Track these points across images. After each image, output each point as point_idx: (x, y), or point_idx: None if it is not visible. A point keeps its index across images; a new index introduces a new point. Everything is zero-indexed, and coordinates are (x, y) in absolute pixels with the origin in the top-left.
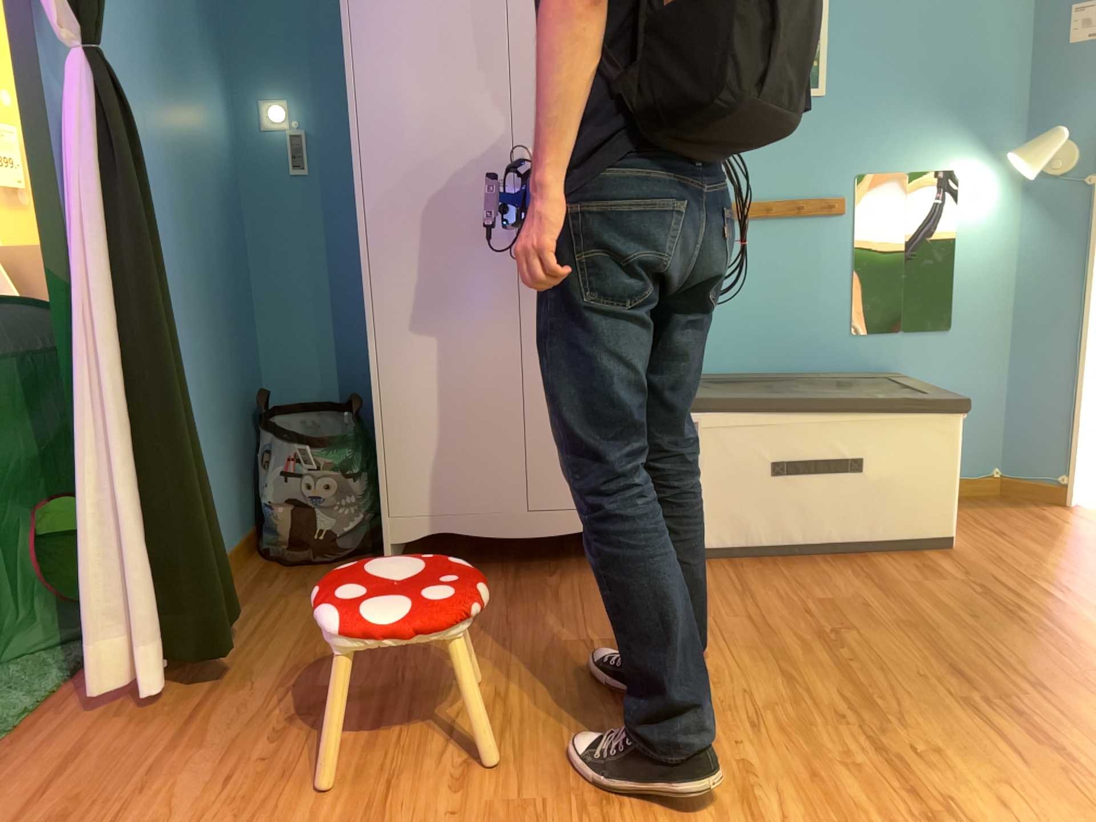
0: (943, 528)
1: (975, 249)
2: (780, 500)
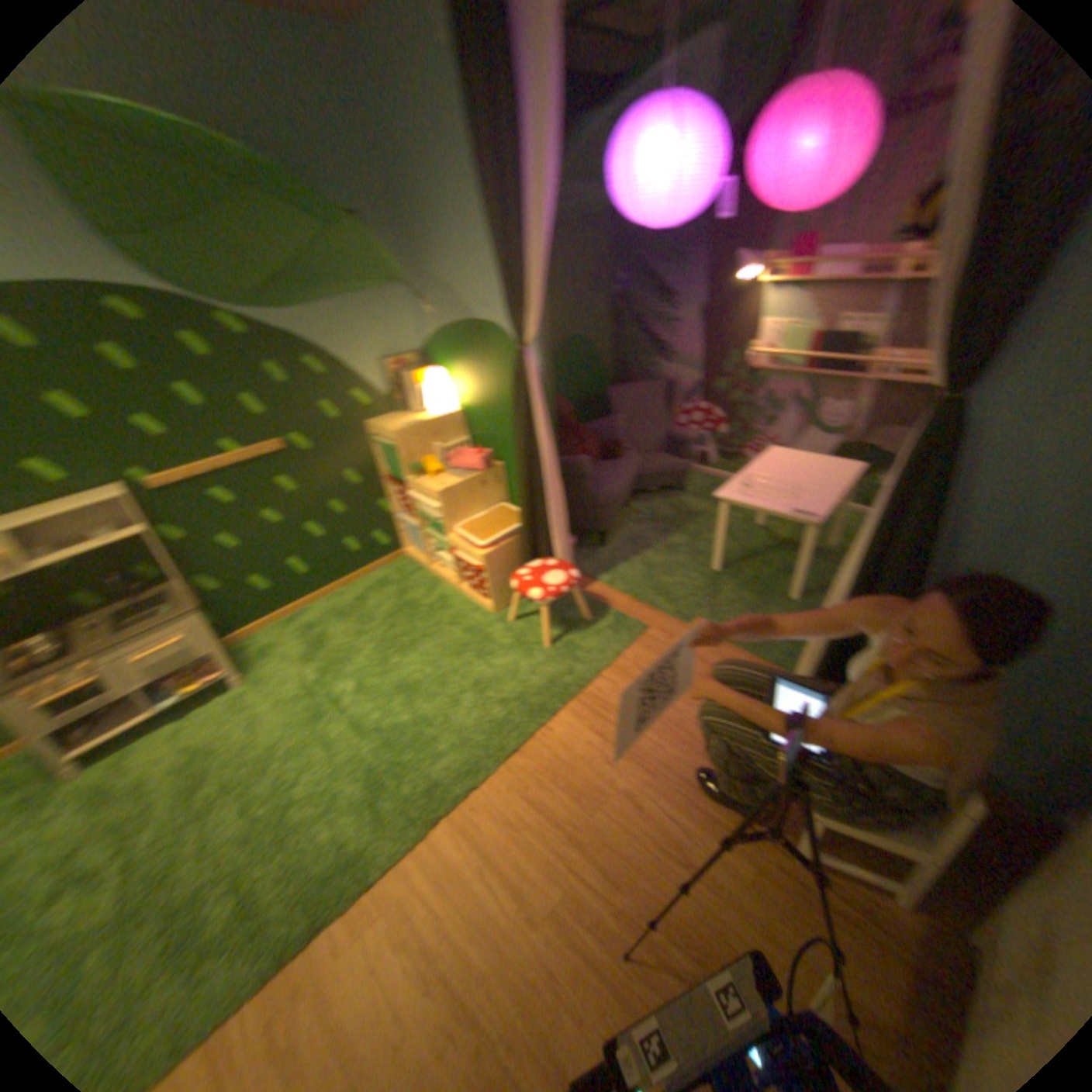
0: None
1: None
2: None
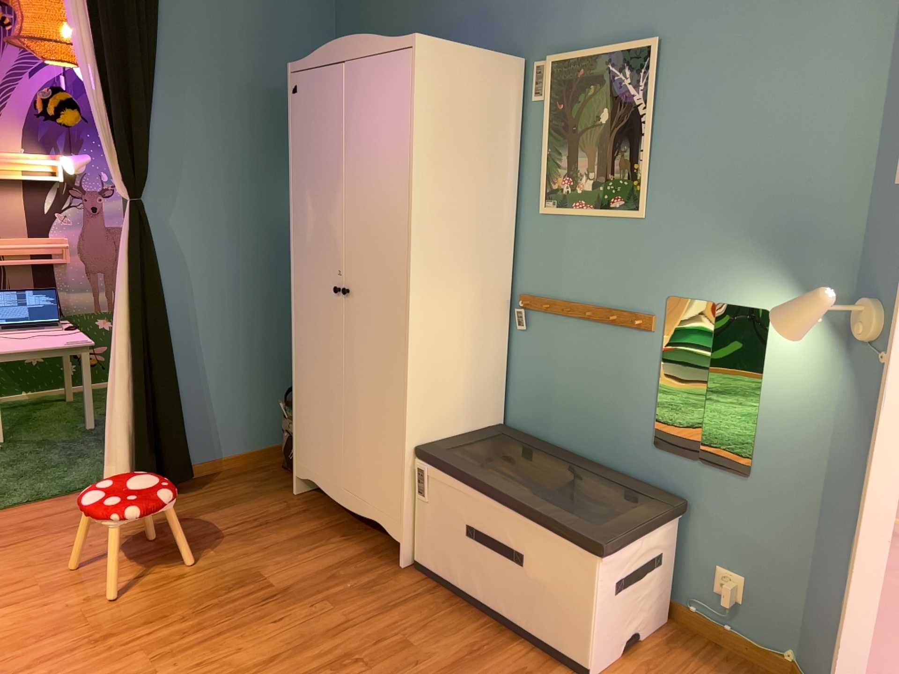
0: (585, 657)
1: (783, 398)
2: (474, 558)
